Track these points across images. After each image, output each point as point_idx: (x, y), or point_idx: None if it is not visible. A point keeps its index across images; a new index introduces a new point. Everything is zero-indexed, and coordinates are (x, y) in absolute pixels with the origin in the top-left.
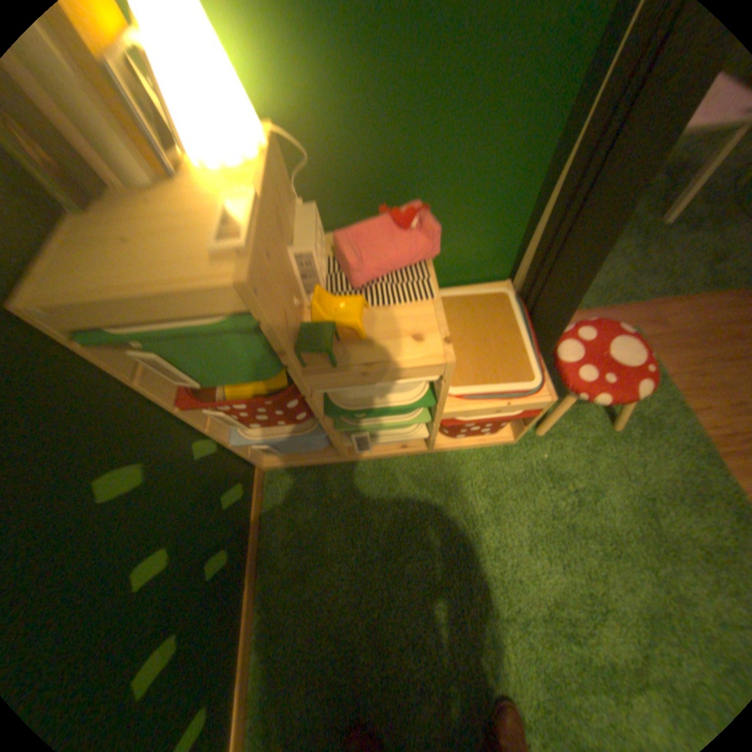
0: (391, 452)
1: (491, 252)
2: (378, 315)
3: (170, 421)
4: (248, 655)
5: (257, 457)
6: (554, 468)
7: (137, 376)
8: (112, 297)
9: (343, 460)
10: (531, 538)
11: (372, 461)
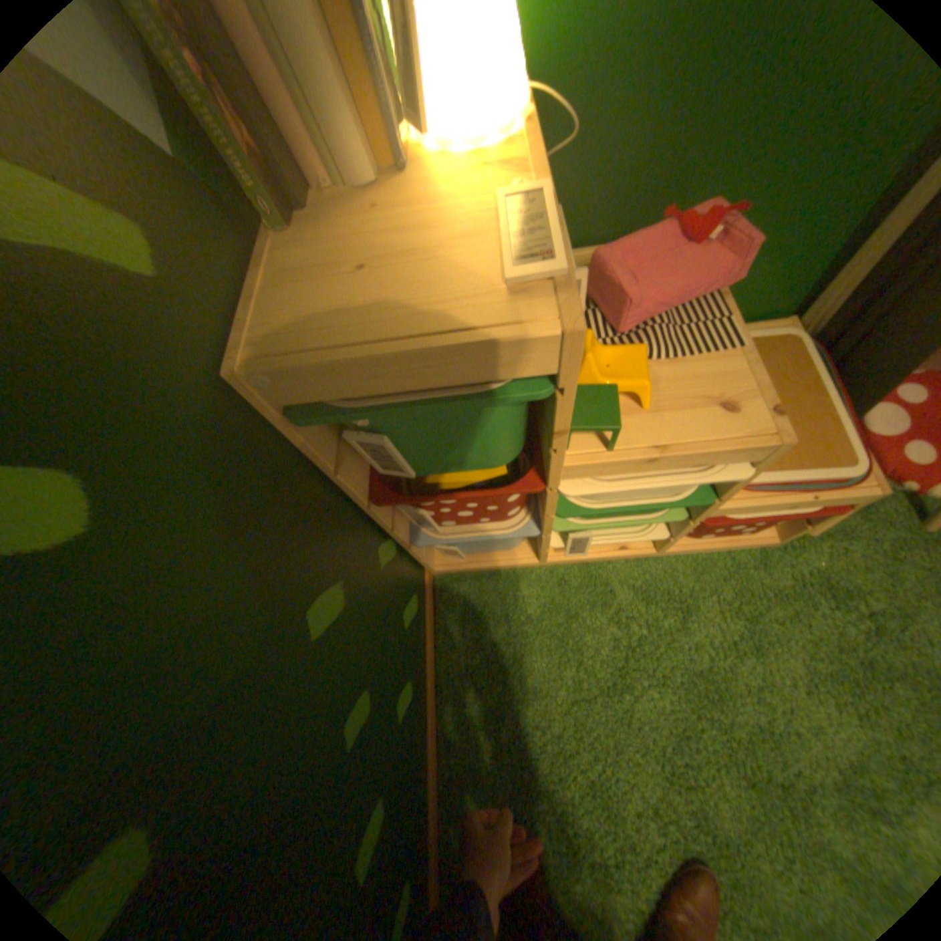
0: (605, 555)
1: (781, 275)
2: (660, 372)
3: (363, 520)
4: (437, 809)
5: (430, 558)
6: (837, 581)
7: (337, 462)
8: (365, 354)
9: (538, 564)
10: (809, 676)
11: (577, 565)
